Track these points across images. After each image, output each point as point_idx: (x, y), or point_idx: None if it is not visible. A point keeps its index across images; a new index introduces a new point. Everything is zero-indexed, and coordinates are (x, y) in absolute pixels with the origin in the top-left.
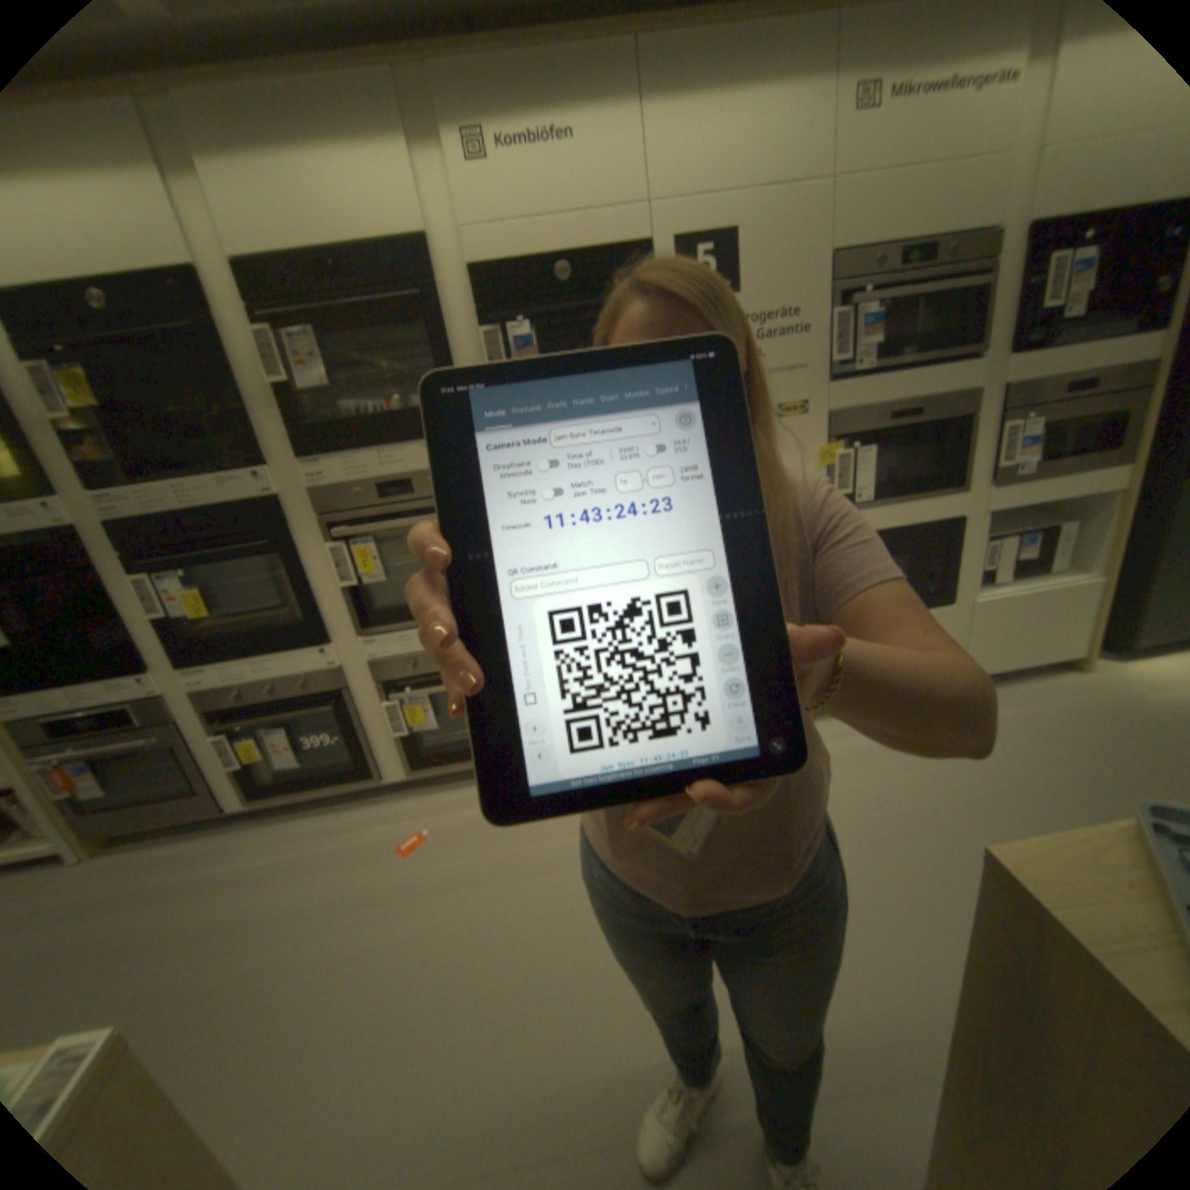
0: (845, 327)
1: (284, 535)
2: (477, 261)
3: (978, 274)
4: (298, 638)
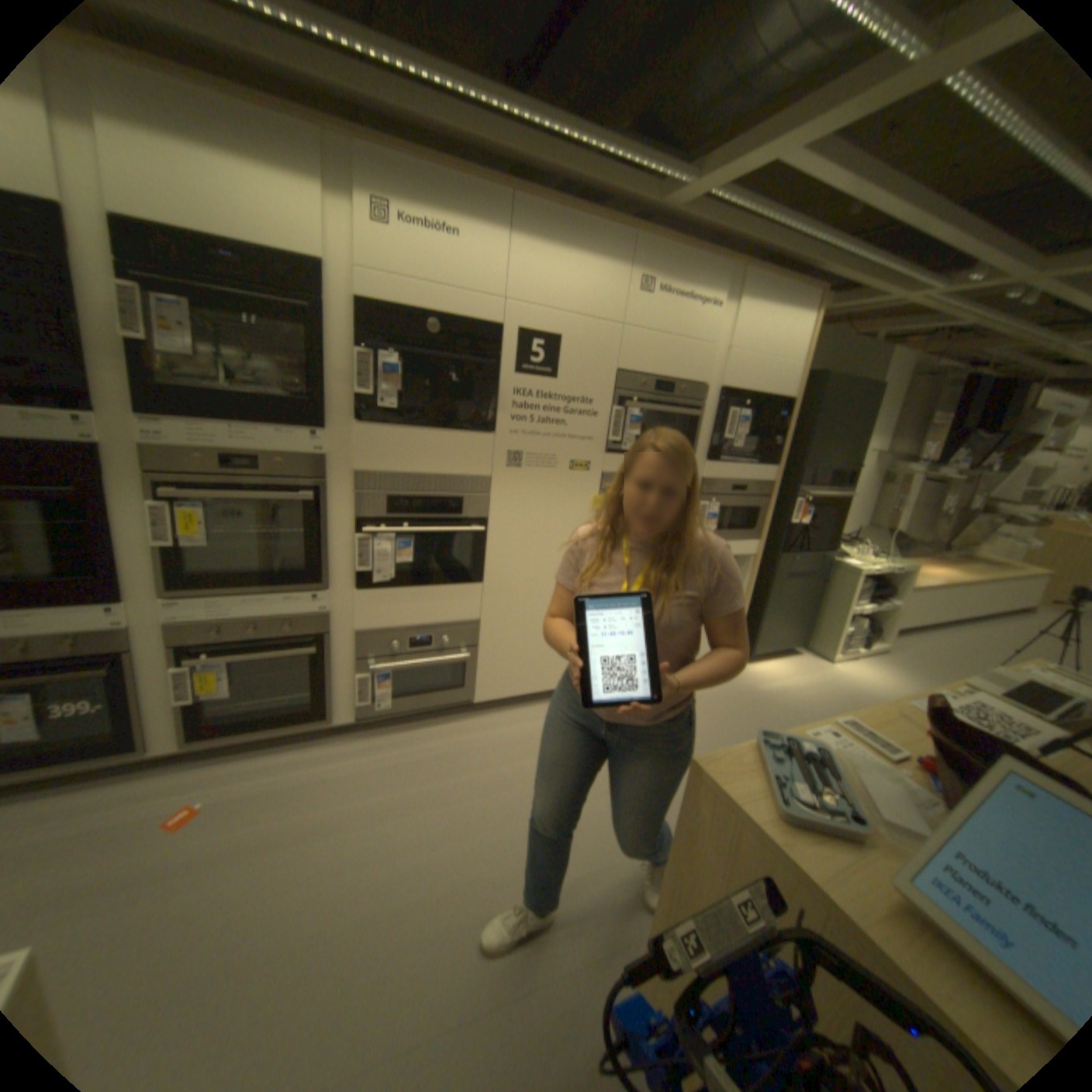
0: (618, 420)
1: (95, 485)
2: (365, 297)
3: (694, 409)
4: (80, 594)
